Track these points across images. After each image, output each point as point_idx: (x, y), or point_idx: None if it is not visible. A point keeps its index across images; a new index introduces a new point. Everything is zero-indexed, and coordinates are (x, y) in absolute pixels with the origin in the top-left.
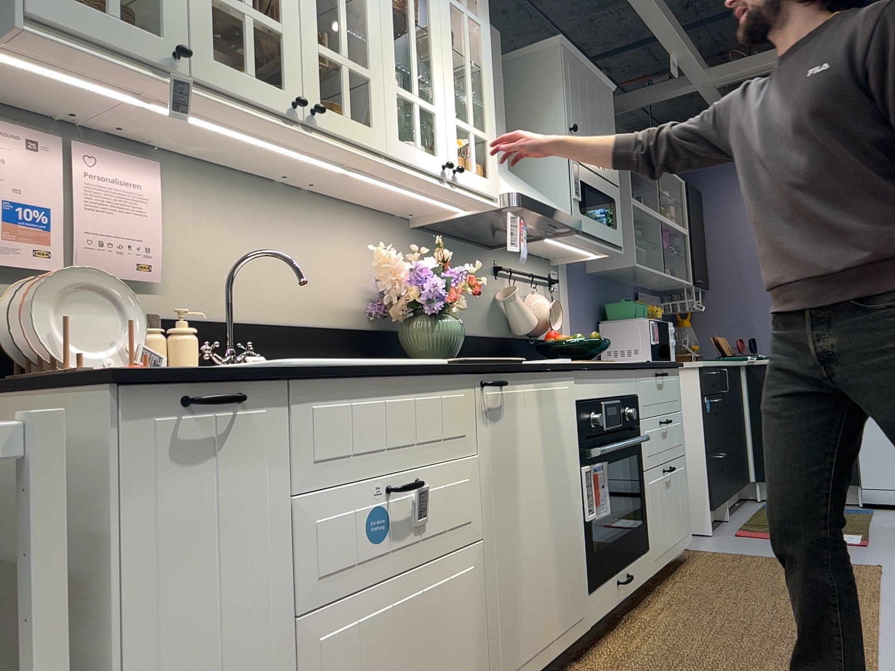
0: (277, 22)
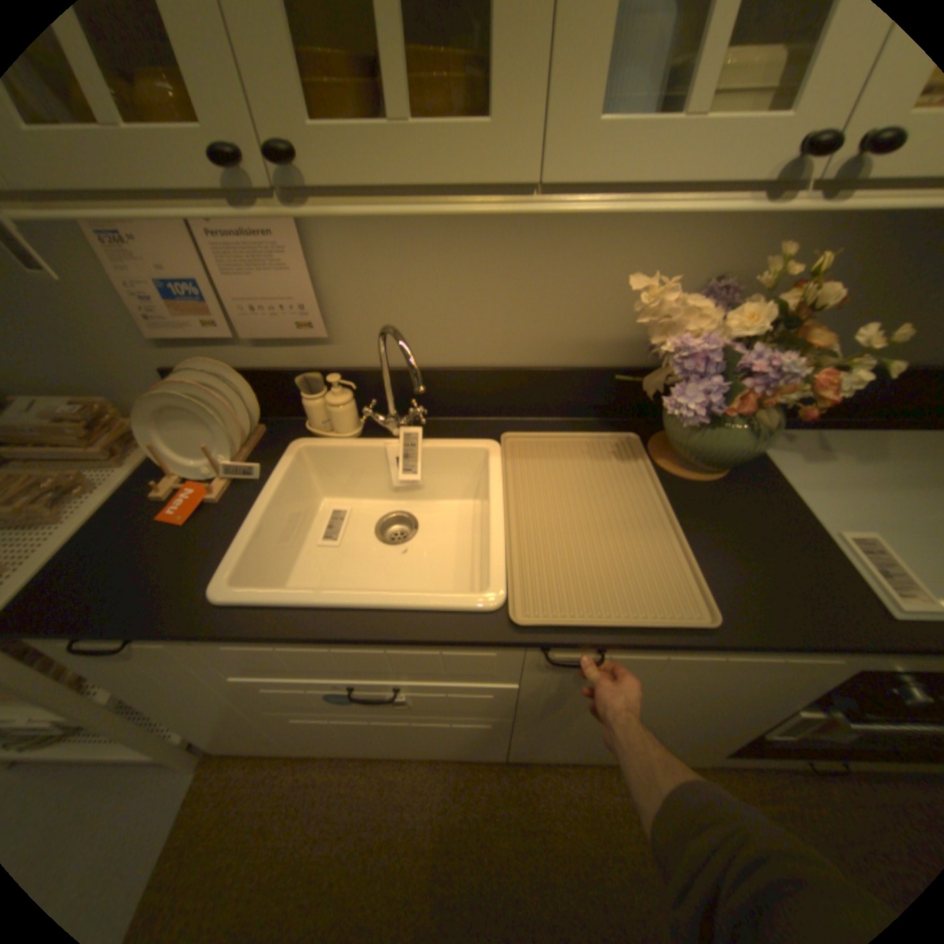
0: None
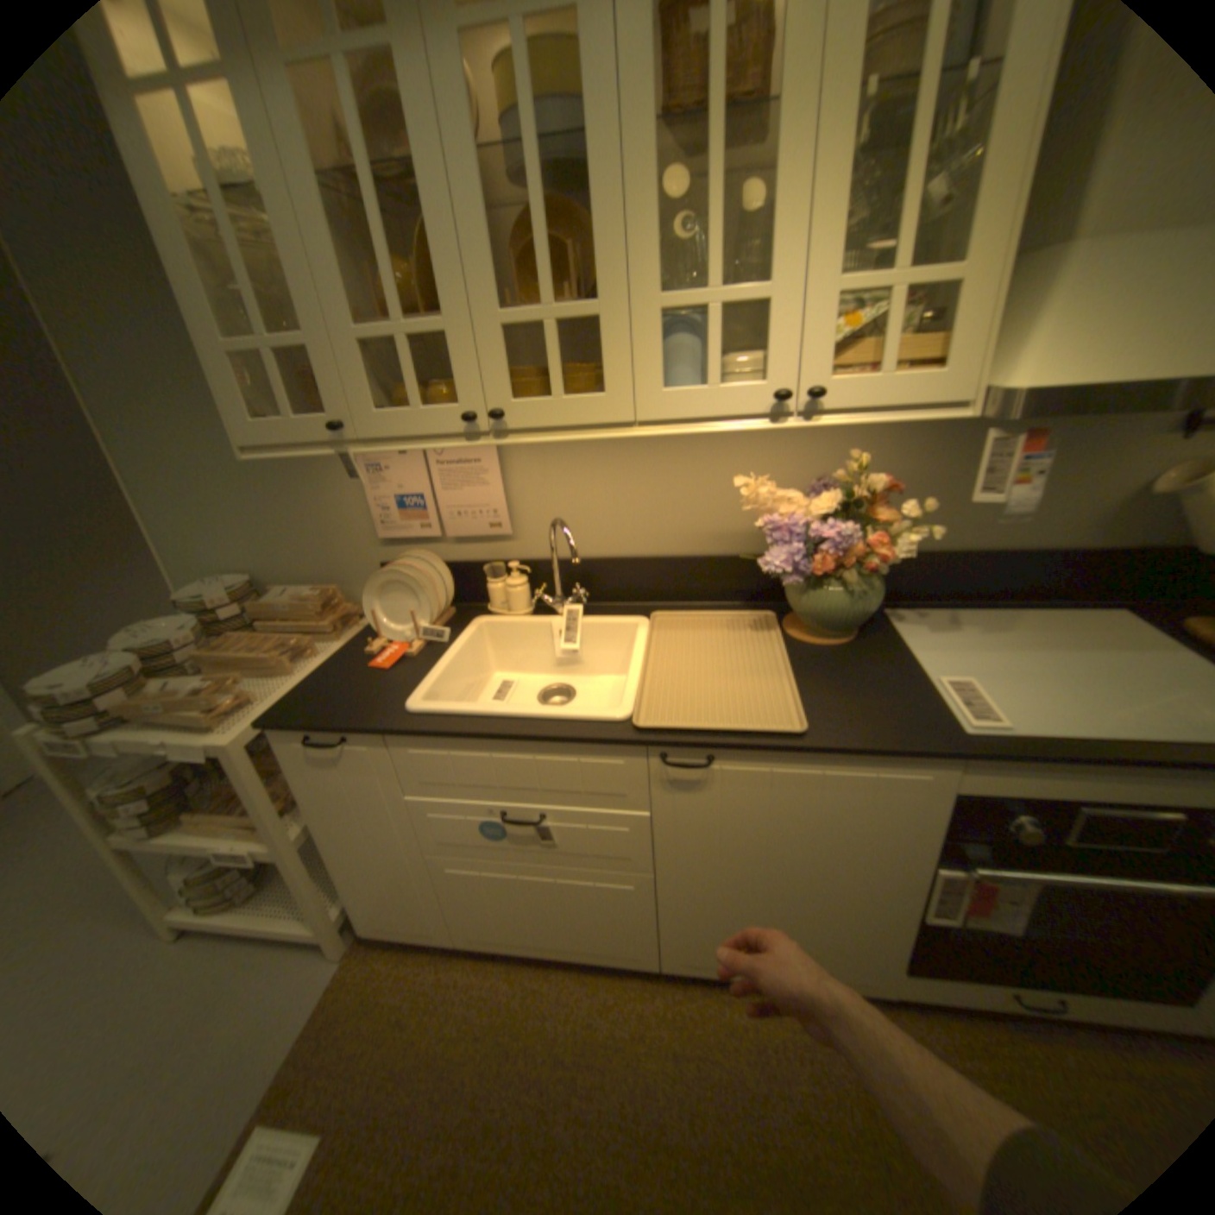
0: (437, 320)
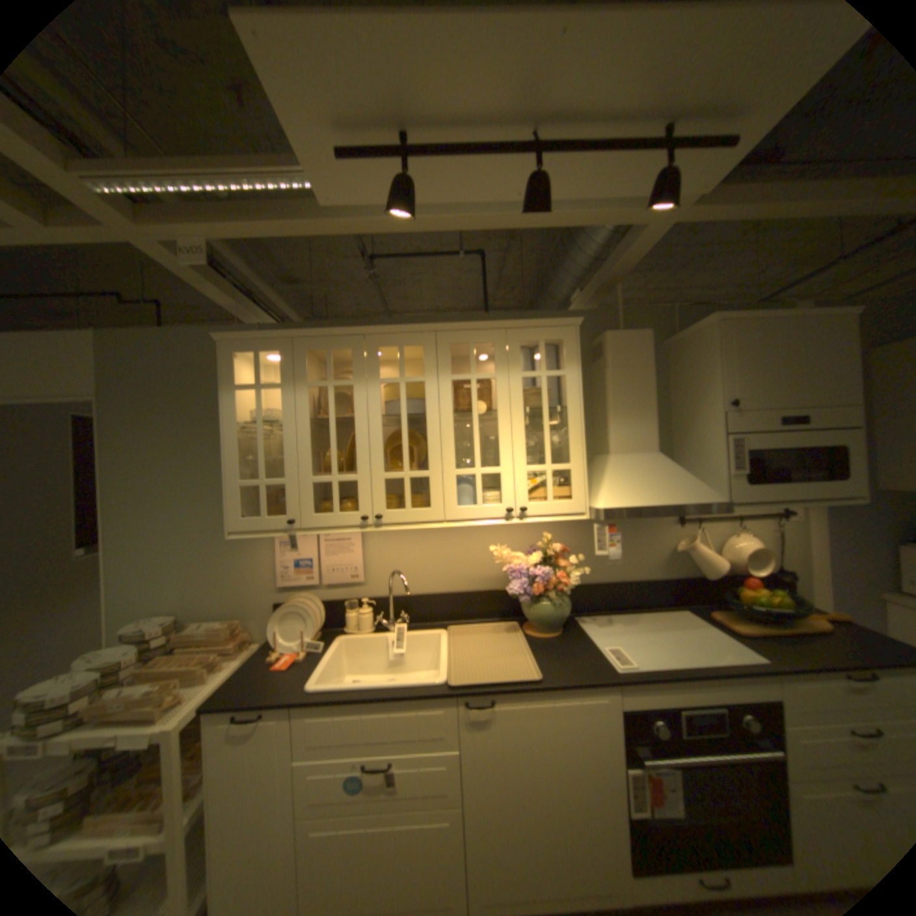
0: (355, 475)
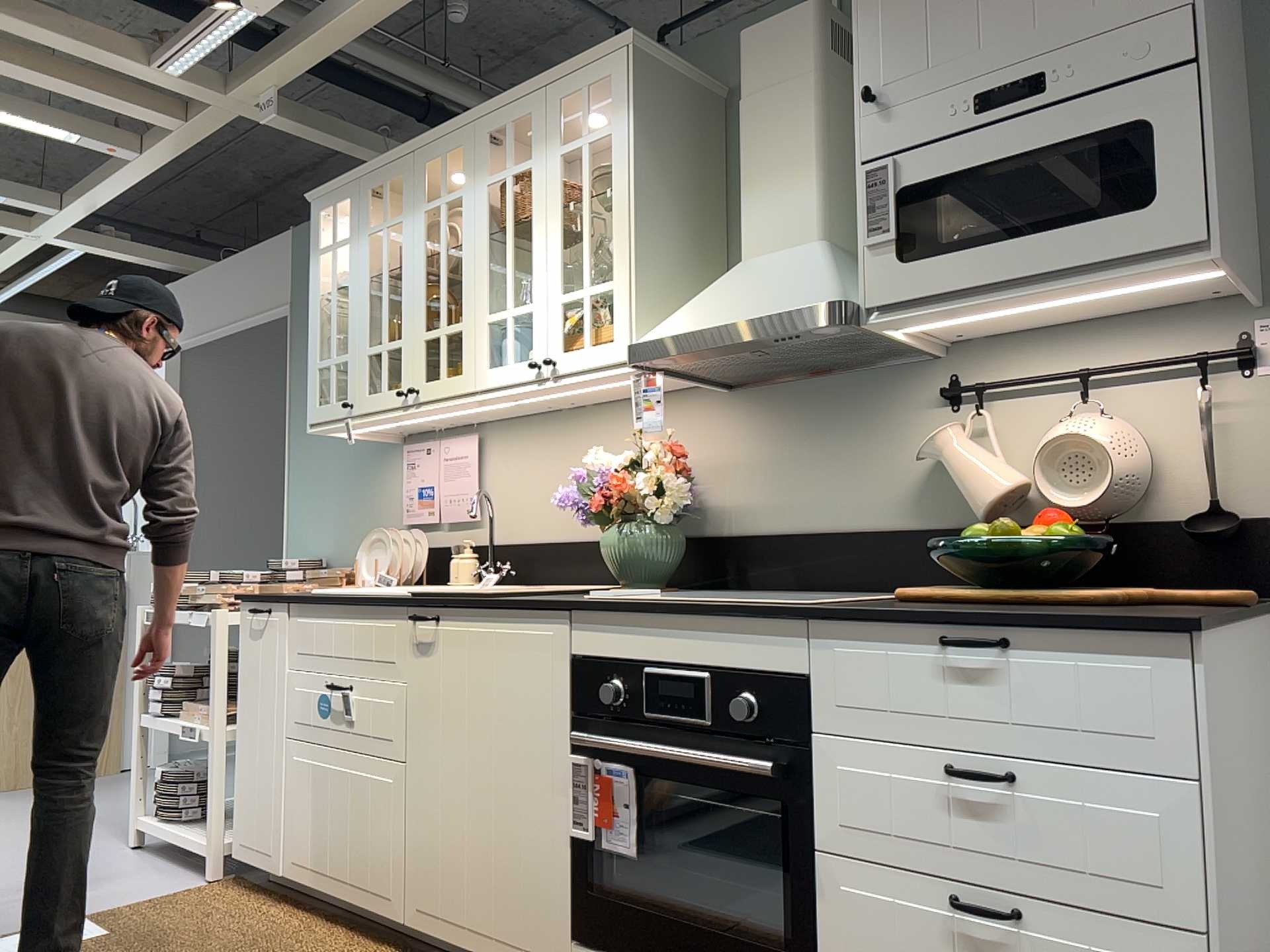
0: (398, 340)
